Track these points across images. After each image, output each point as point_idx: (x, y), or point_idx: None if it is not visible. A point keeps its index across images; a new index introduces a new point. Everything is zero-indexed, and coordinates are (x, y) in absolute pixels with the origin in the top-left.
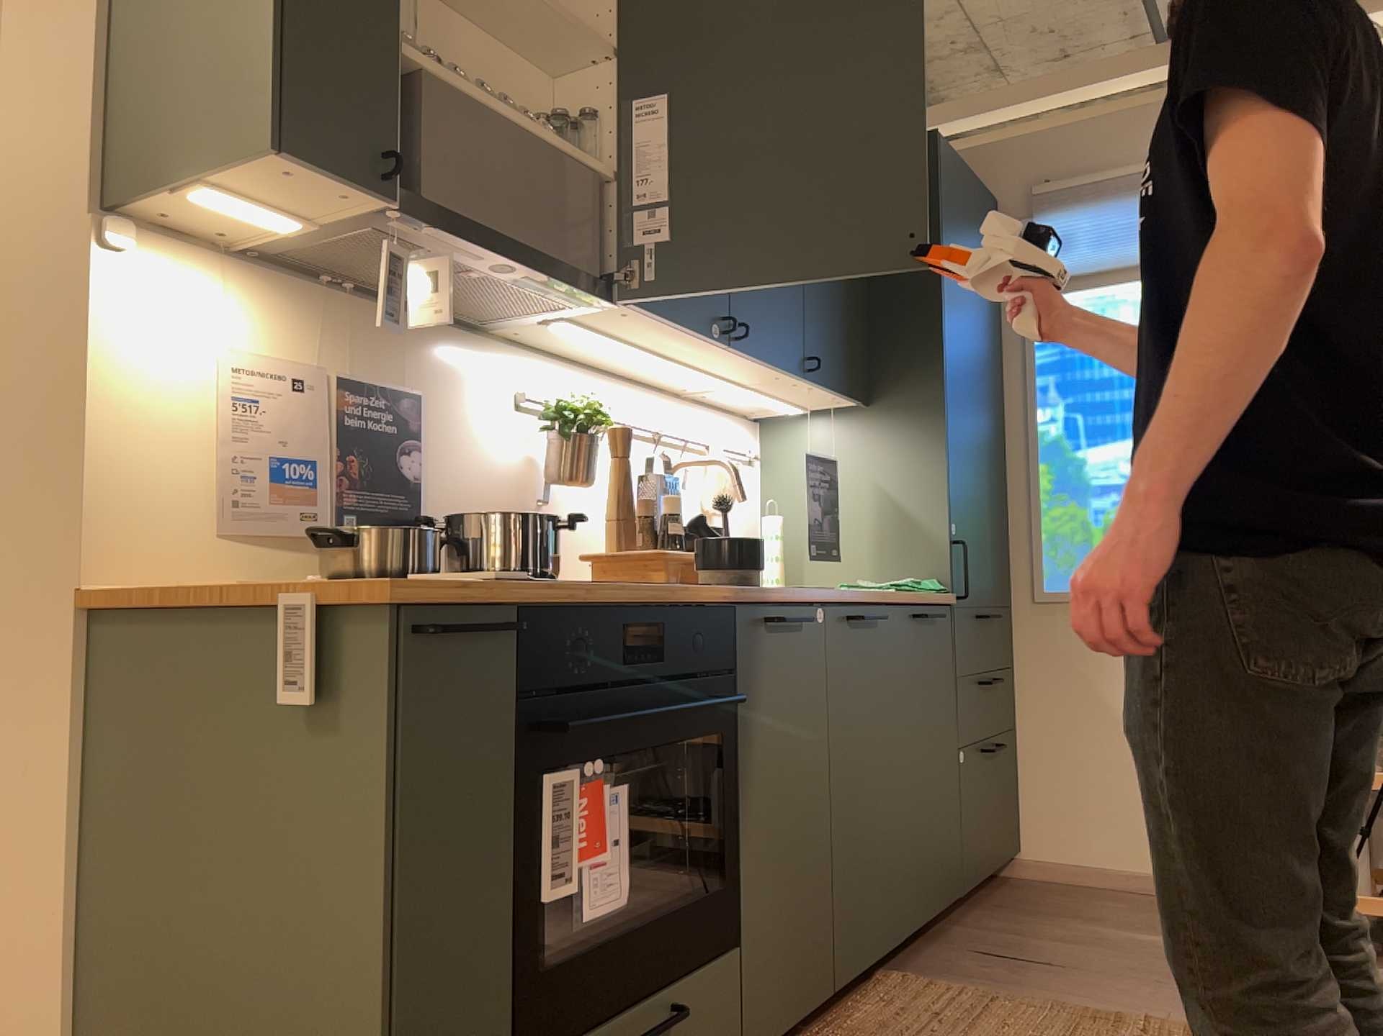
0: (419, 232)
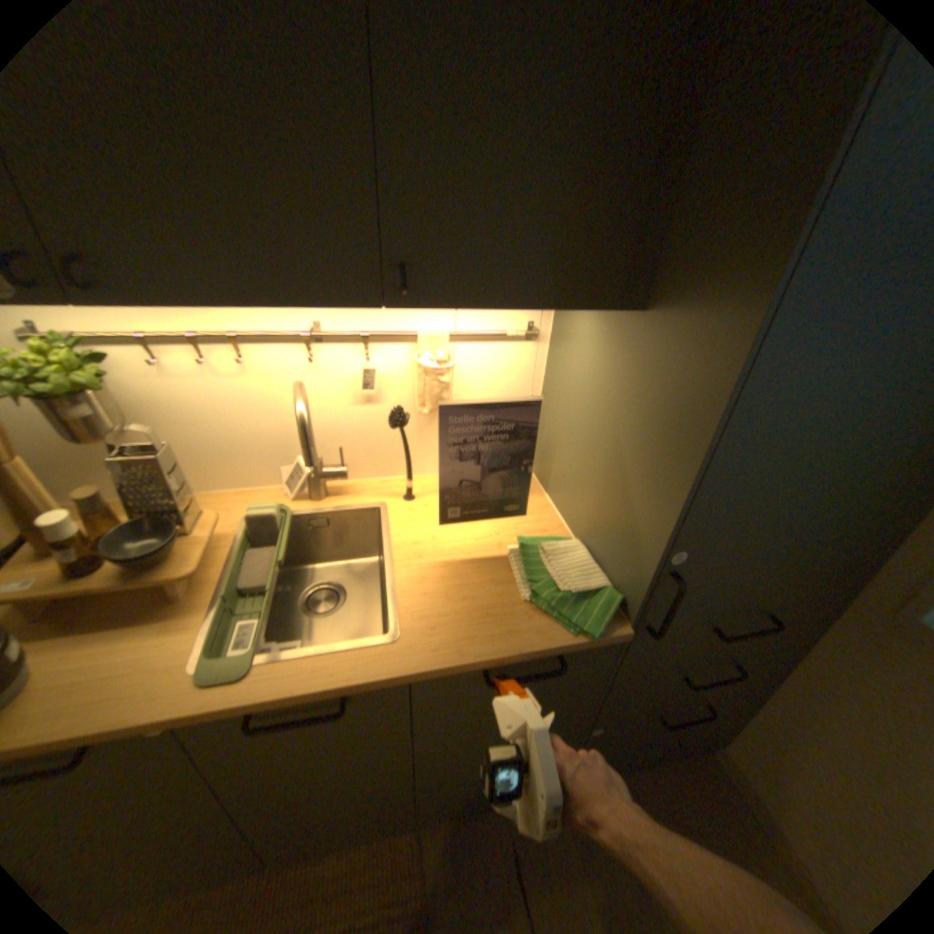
0: None
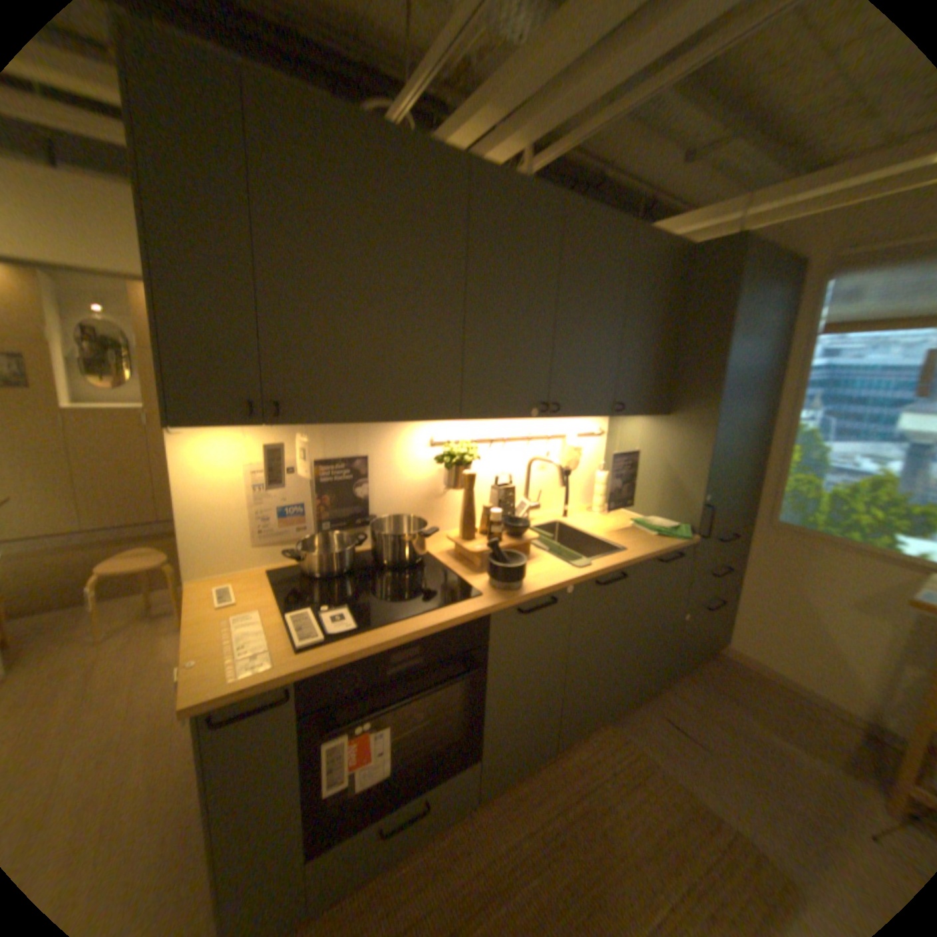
0: (298, 423)
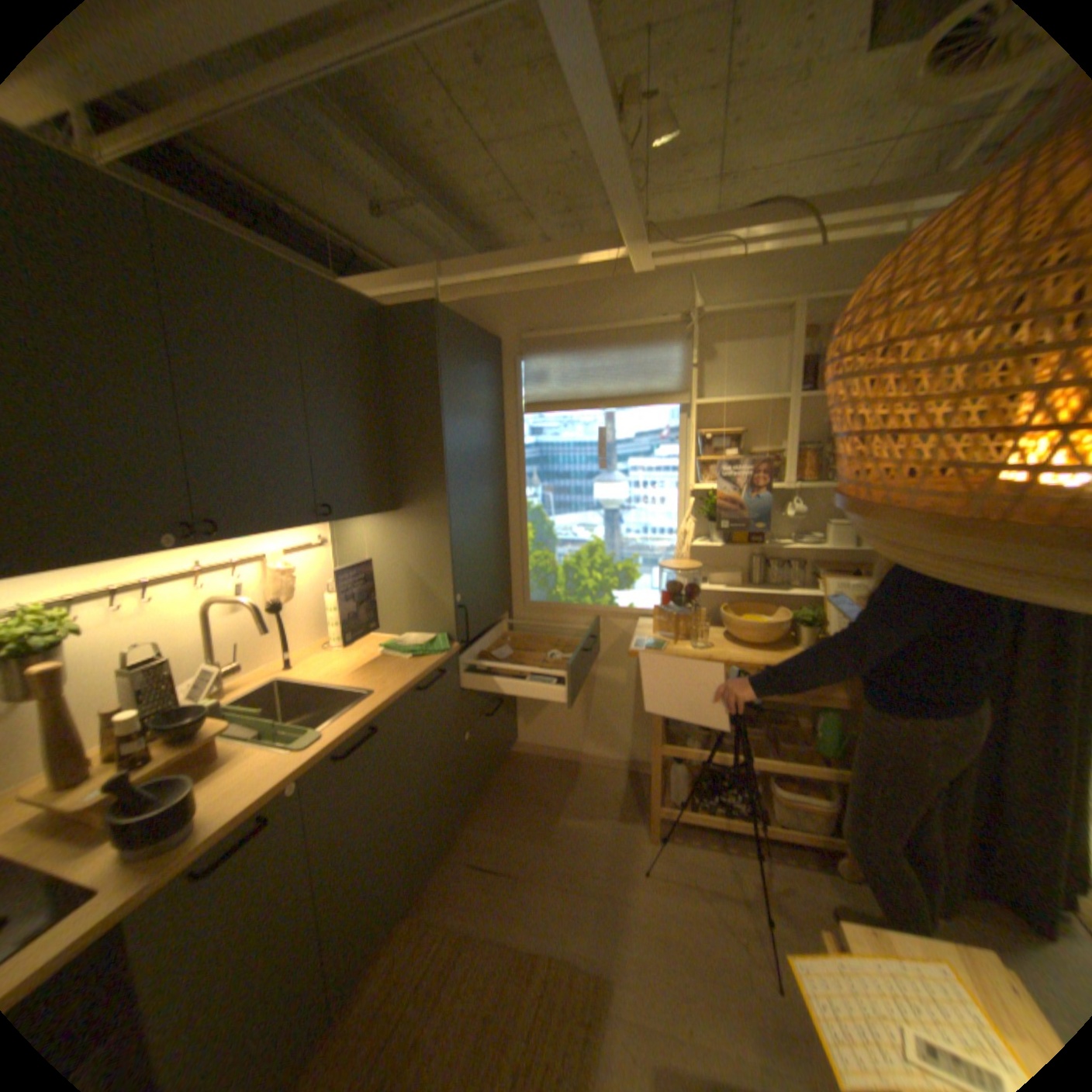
0: None
